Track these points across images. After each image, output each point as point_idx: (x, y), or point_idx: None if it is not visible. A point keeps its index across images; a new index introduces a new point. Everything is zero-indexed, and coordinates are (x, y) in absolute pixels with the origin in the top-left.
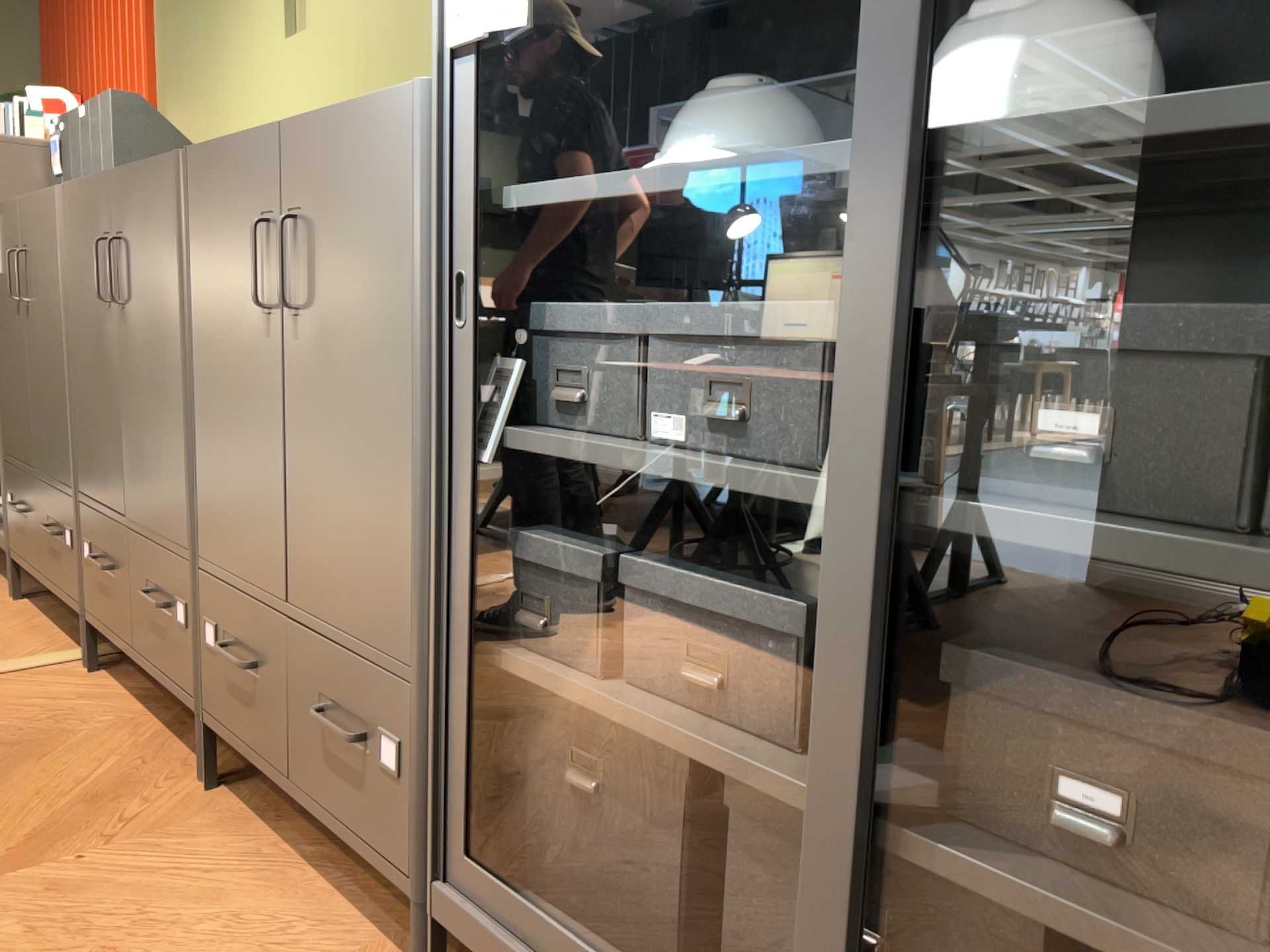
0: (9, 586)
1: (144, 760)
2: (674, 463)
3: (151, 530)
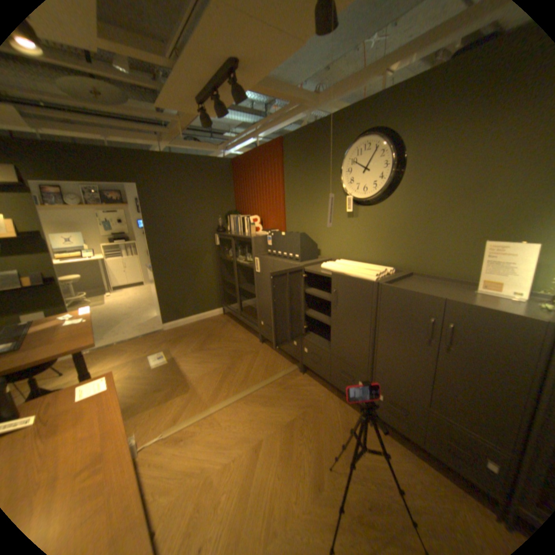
0: (256, 338)
1: (345, 412)
2: None
3: (346, 360)
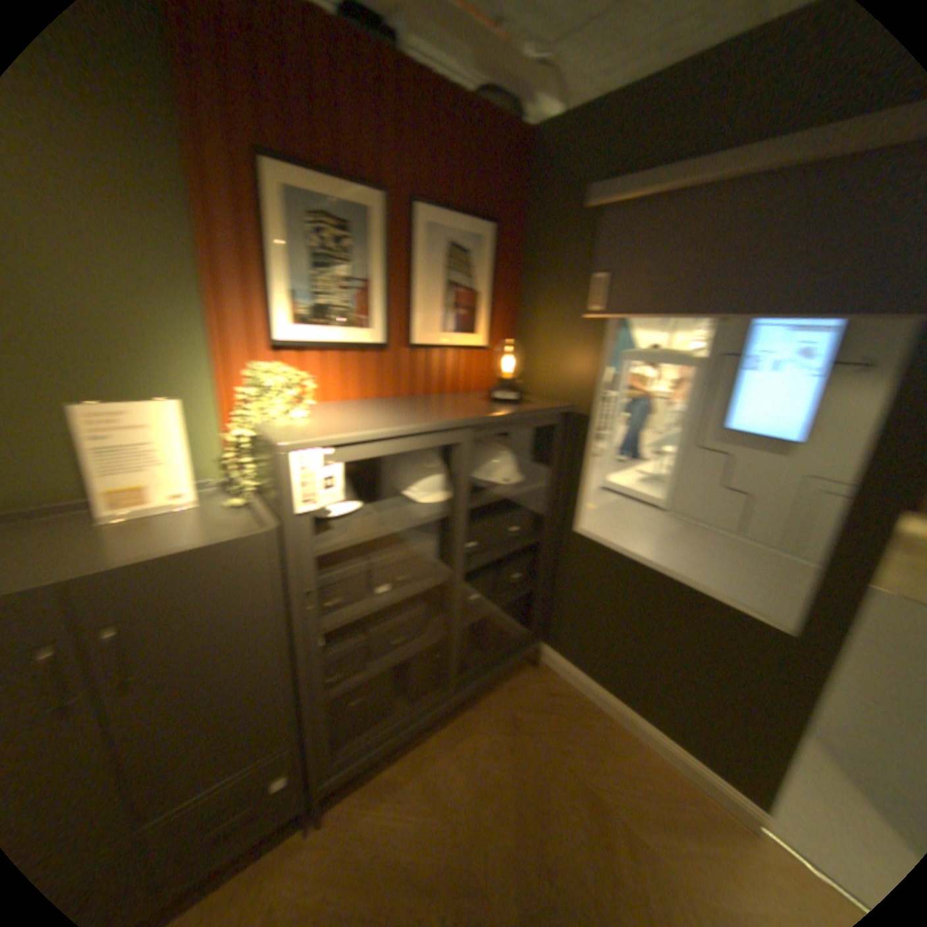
0: None
1: None
2: (393, 597)
3: None
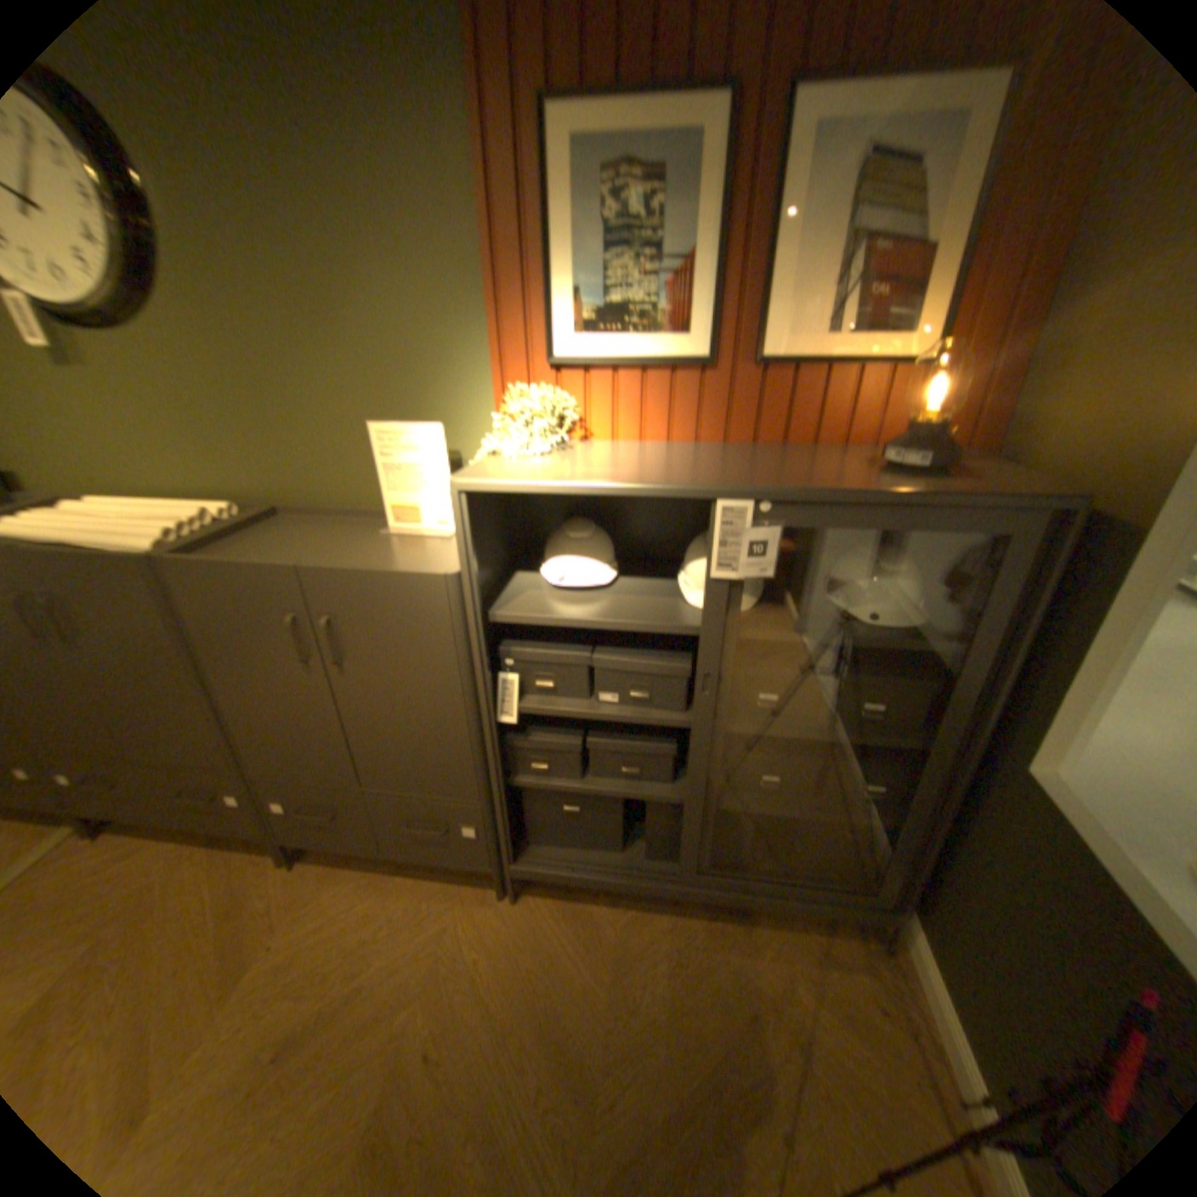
0: None
1: (222, 875)
2: (618, 717)
3: (171, 764)
